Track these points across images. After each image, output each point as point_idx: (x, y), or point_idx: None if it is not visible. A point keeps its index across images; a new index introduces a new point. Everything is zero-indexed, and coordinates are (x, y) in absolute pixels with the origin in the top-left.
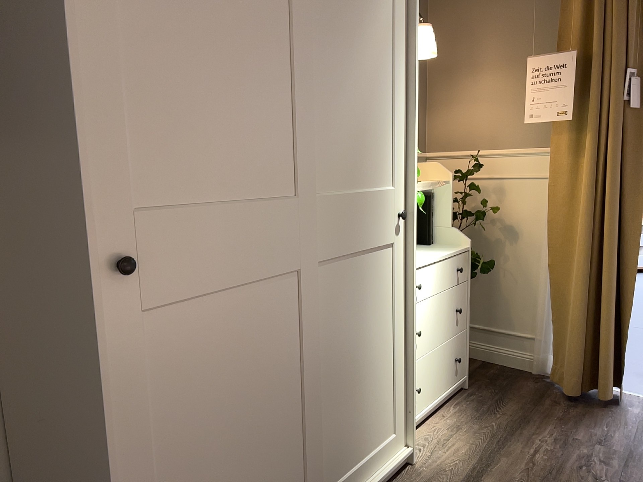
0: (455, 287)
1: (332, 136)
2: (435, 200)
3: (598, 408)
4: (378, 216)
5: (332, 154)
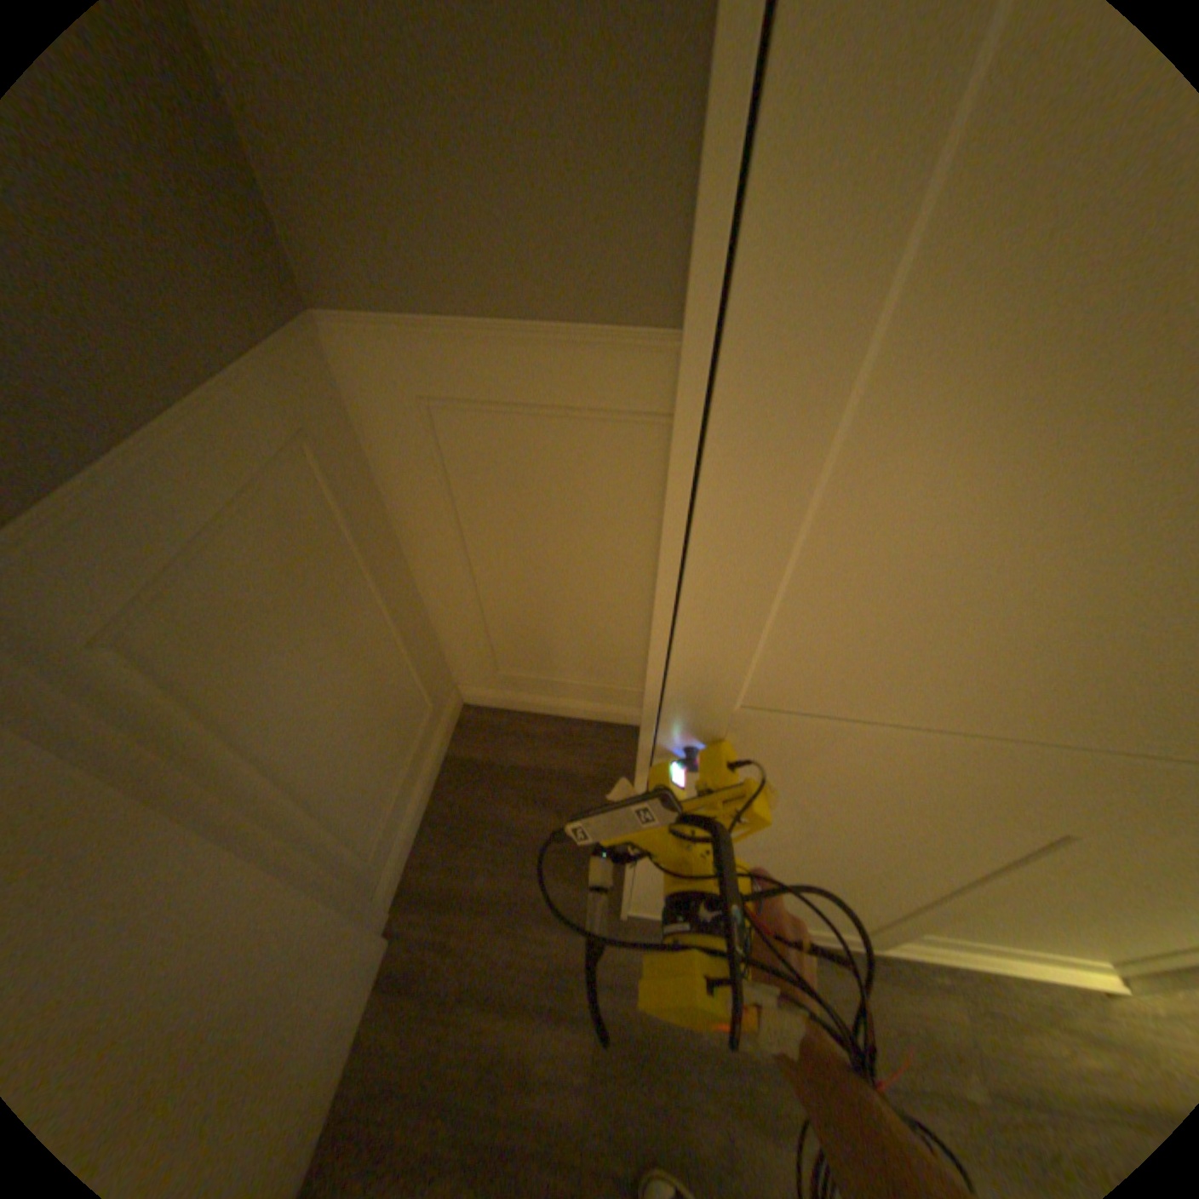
0: None
1: None
2: None
3: None
4: None
5: None
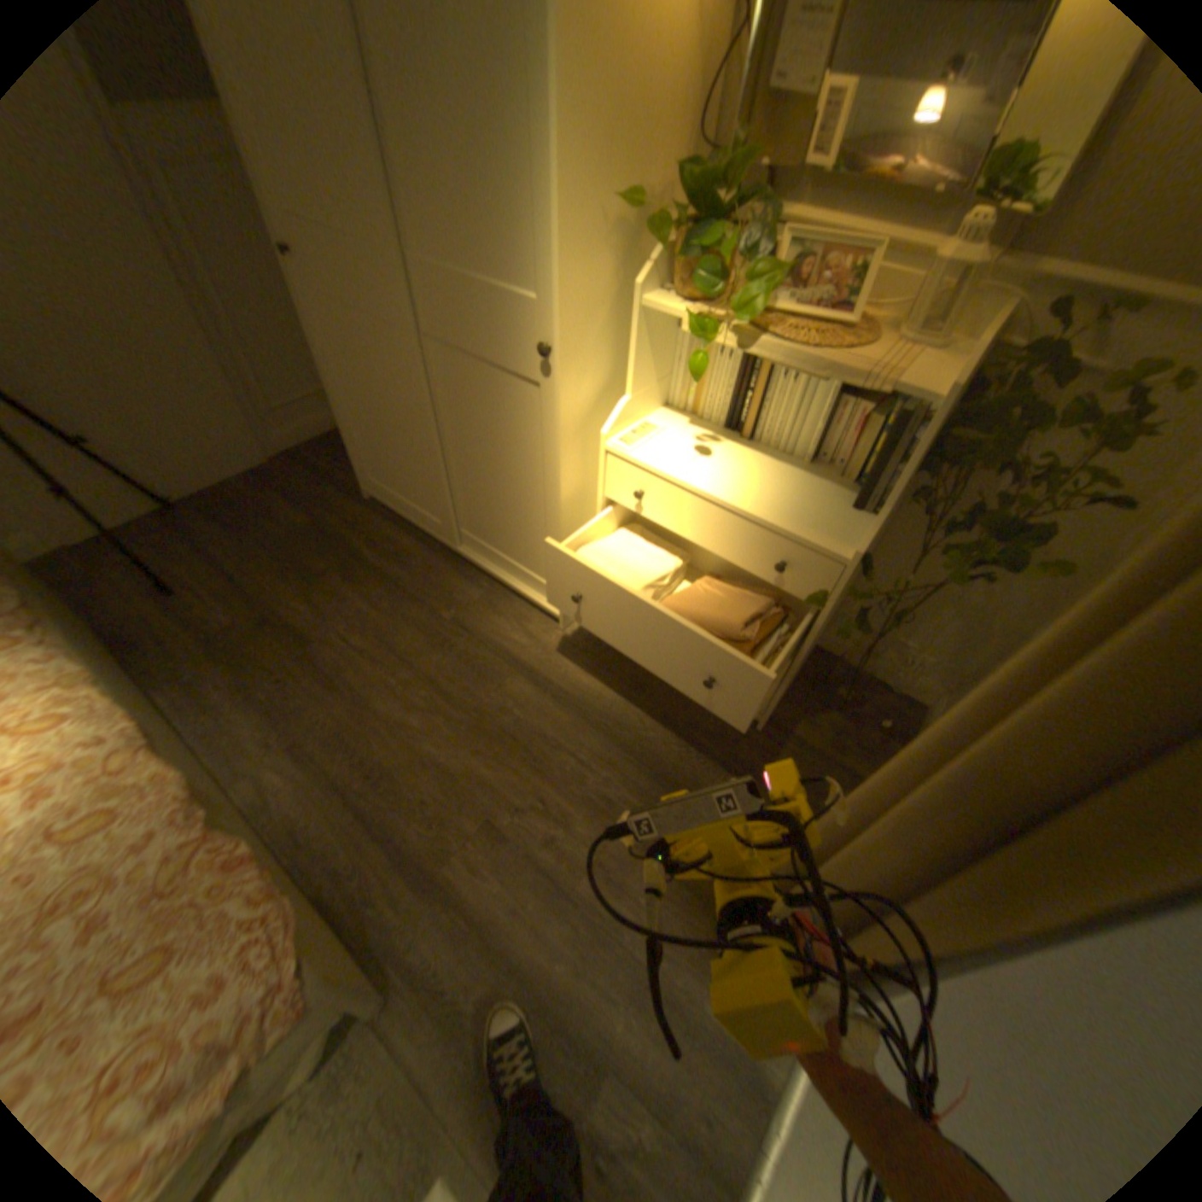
0: (762, 579)
1: (423, 180)
2: (925, 426)
3: None
4: (506, 328)
5: (428, 207)
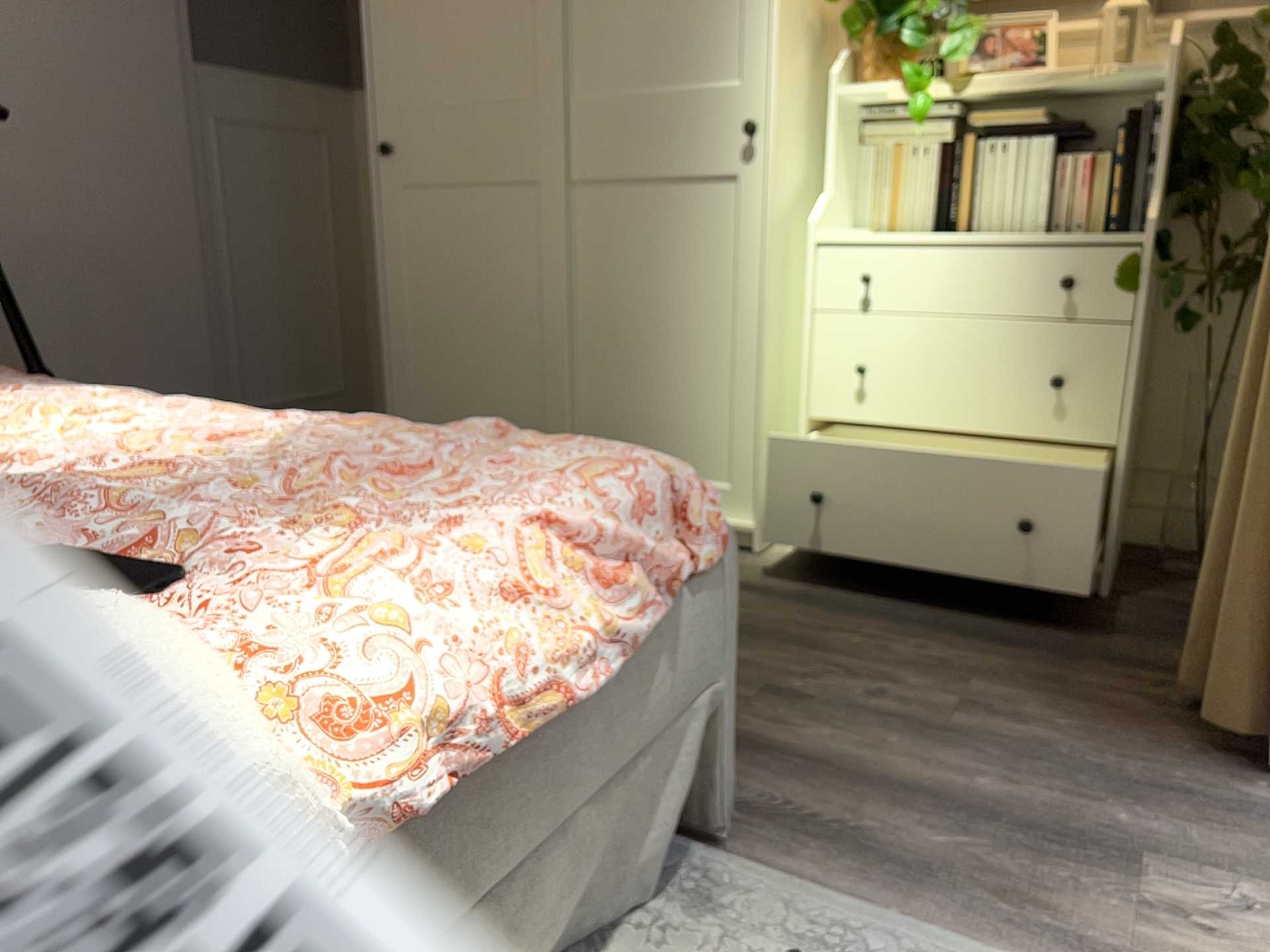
0: (1049, 321)
1: (607, 23)
2: (1160, 120)
3: (1211, 746)
4: (696, 130)
5: (607, 46)
